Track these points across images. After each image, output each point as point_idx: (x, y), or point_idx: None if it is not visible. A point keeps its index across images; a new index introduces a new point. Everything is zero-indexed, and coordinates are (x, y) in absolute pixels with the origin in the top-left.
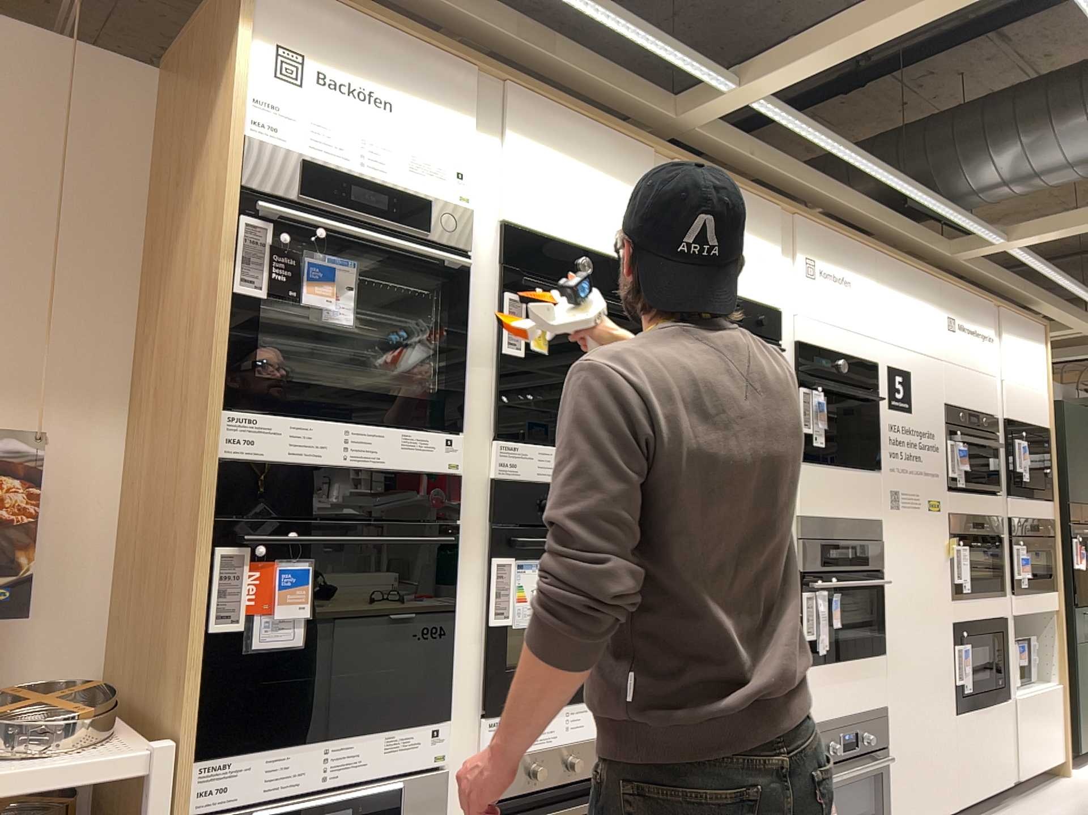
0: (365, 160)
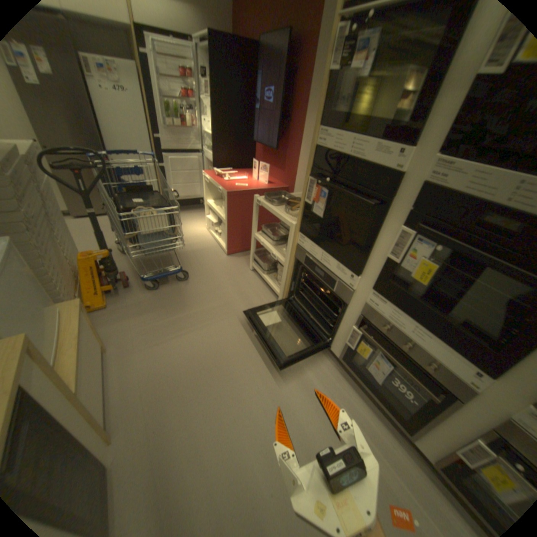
0: None
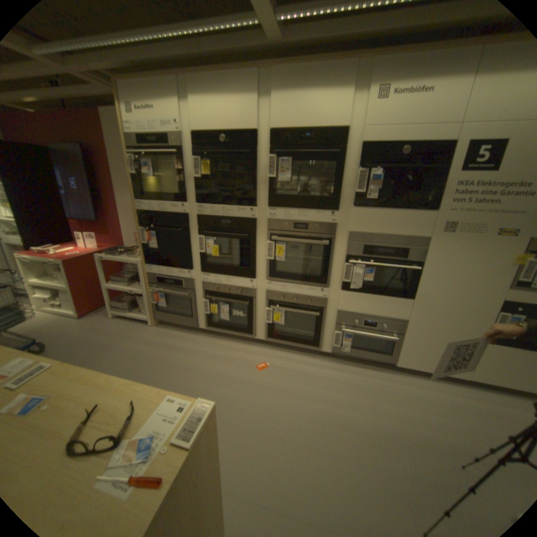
0: (145, 125)
